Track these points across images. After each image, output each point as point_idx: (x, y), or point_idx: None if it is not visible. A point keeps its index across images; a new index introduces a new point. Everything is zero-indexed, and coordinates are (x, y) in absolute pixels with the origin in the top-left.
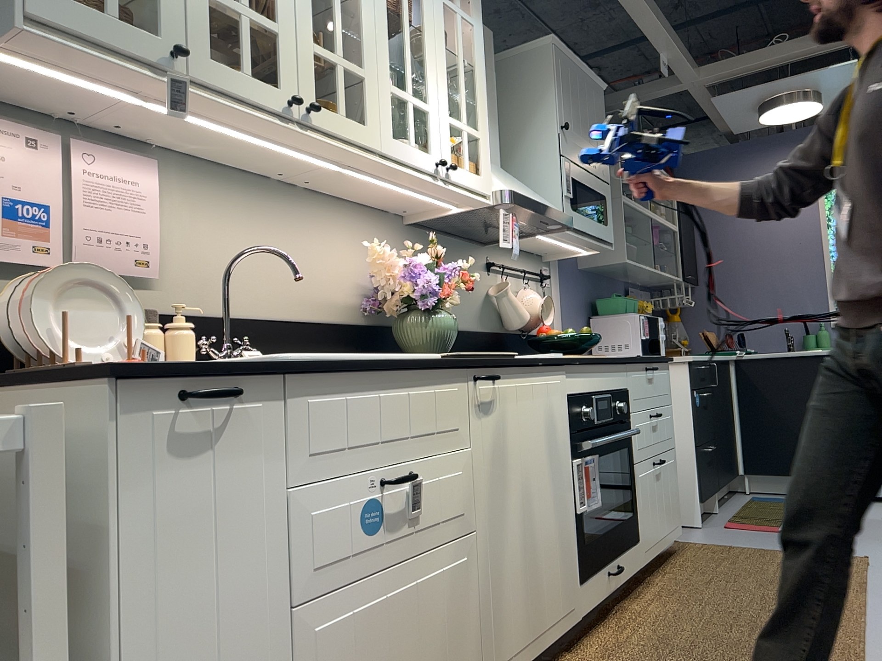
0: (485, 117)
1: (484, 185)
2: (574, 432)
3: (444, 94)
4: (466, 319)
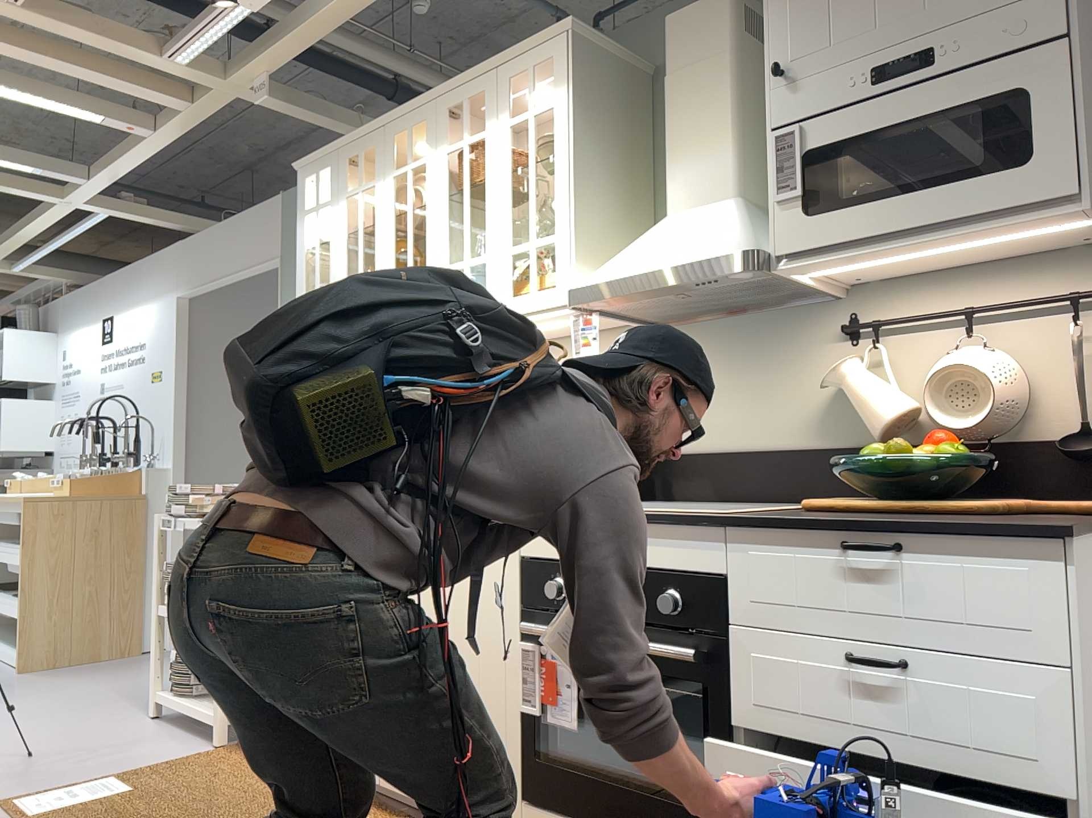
0: (563, 208)
1: (555, 295)
2: (530, 608)
3: (504, 227)
4: (773, 431)
